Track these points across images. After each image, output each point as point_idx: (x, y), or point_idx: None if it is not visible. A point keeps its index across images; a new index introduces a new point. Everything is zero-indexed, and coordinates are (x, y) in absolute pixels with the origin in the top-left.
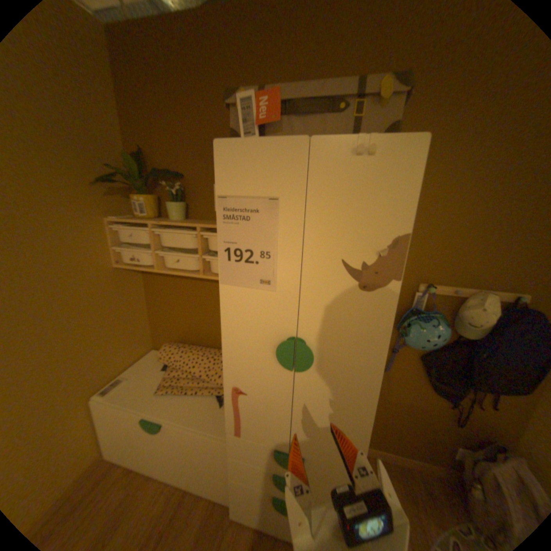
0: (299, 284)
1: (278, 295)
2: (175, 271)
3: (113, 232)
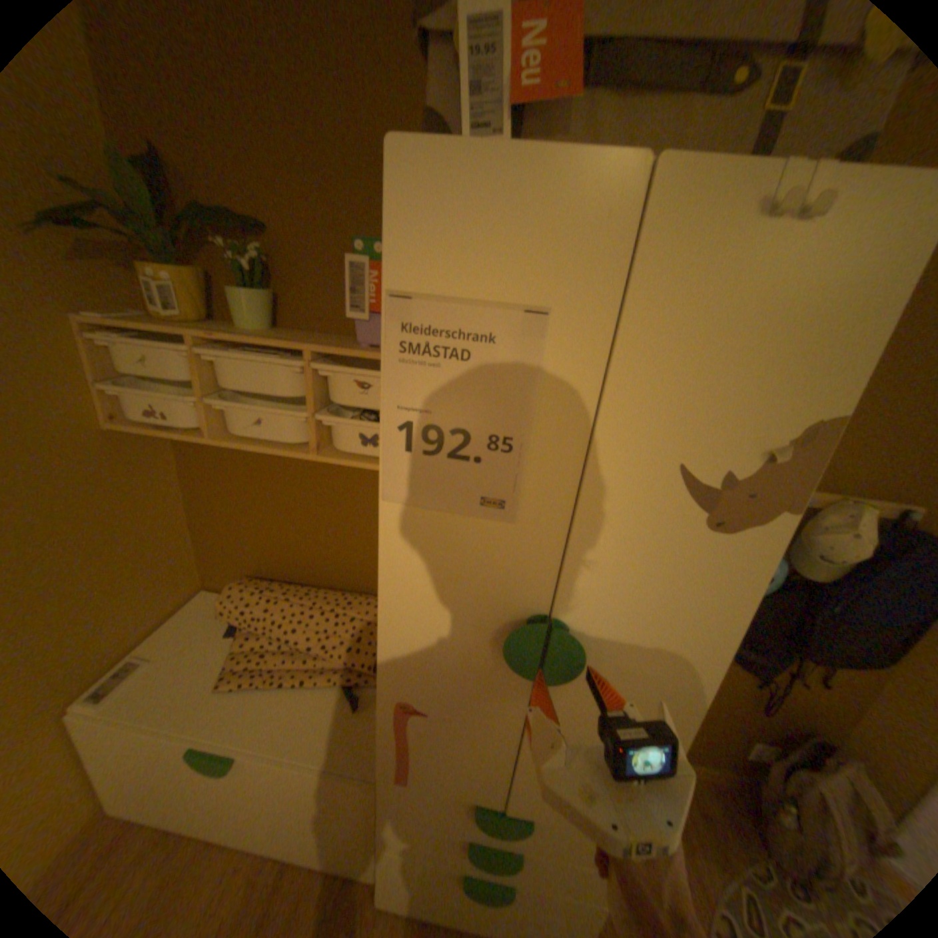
0: (573, 510)
1: (520, 531)
2: (253, 443)
3: (98, 348)
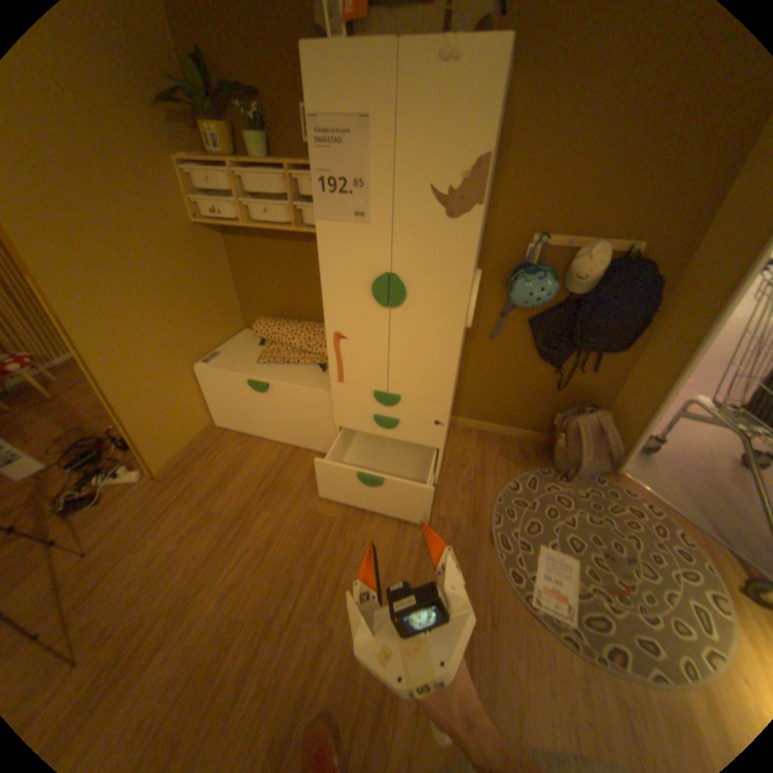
0: (391, 216)
1: (371, 230)
2: (263, 225)
3: (184, 175)
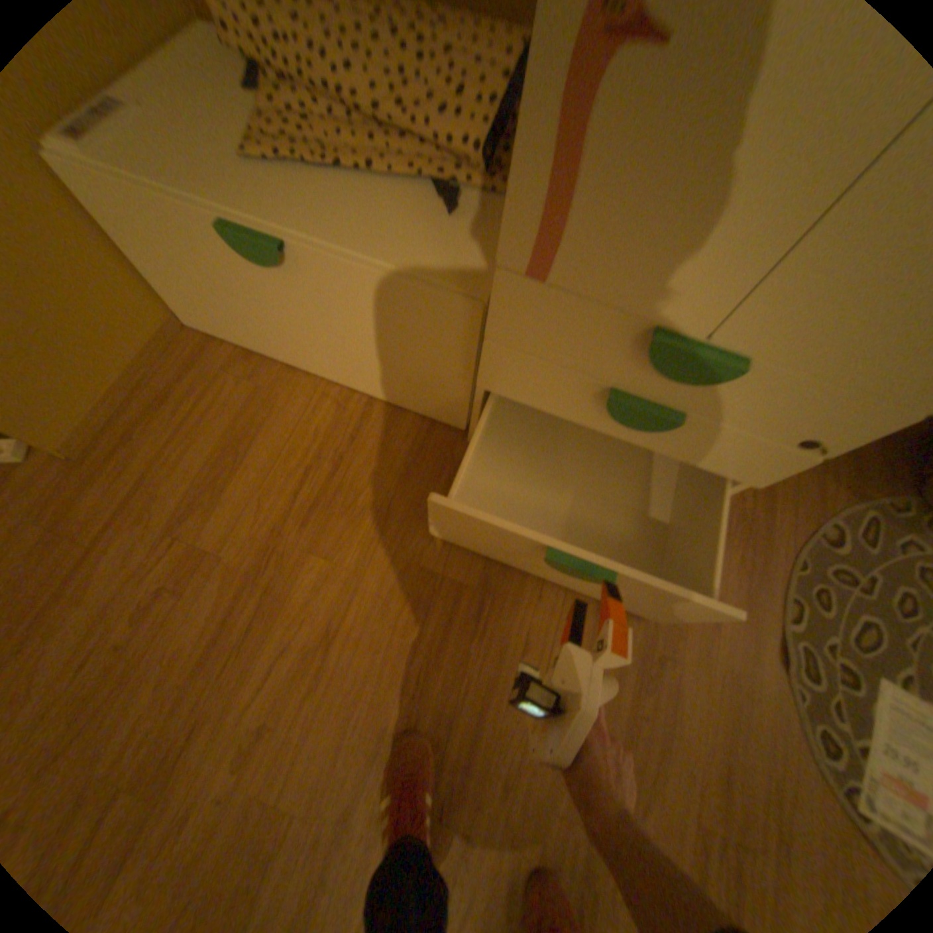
0: None
1: None
2: None
3: None
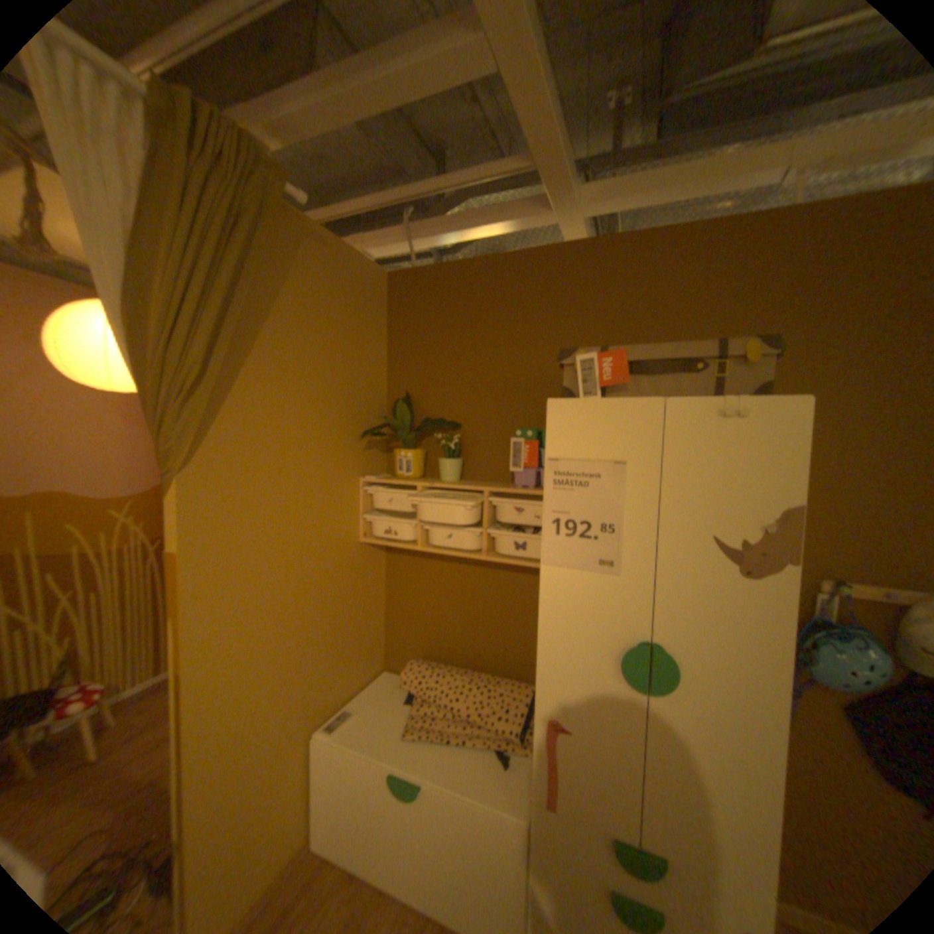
0: (655, 567)
1: (624, 581)
2: (447, 549)
3: (367, 495)
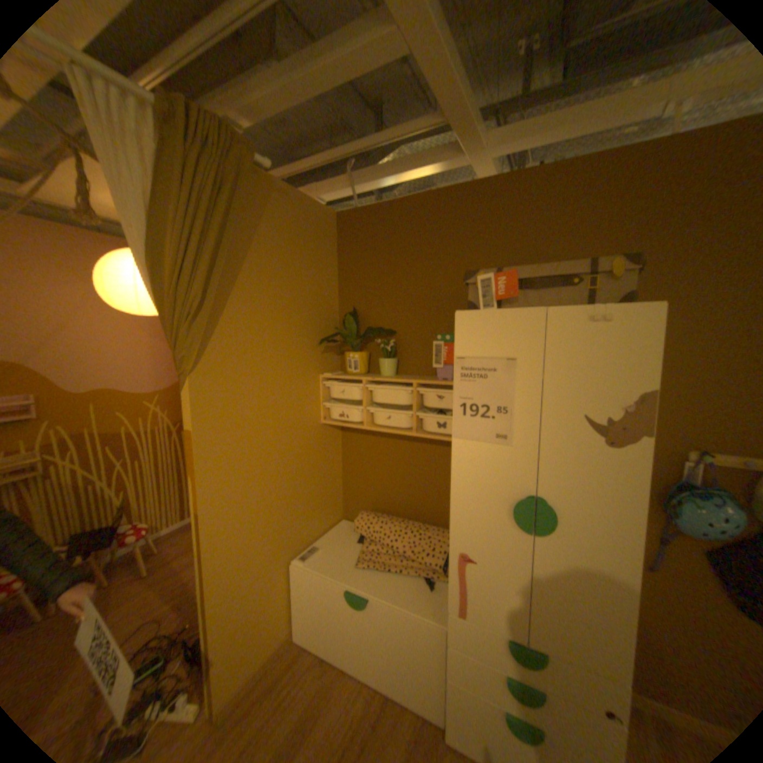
0: (538, 439)
1: (515, 450)
2: (386, 428)
3: (326, 387)
